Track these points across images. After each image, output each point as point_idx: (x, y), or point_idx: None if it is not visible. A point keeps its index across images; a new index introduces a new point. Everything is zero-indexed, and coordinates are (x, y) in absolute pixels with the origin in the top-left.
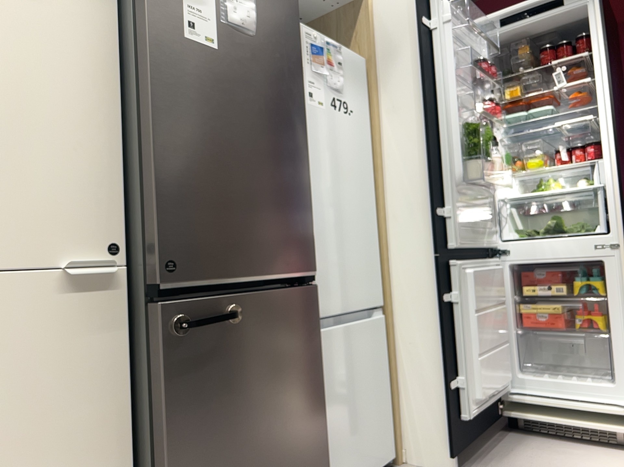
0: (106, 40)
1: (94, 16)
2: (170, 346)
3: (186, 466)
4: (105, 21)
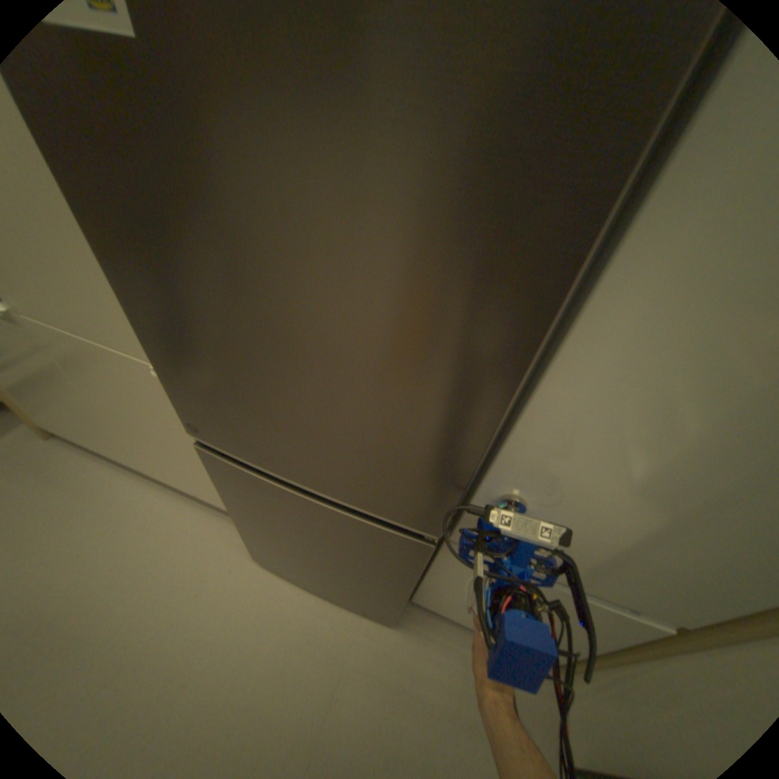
0: None
1: None
2: (213, 470)
3: (245, 524)
4: None
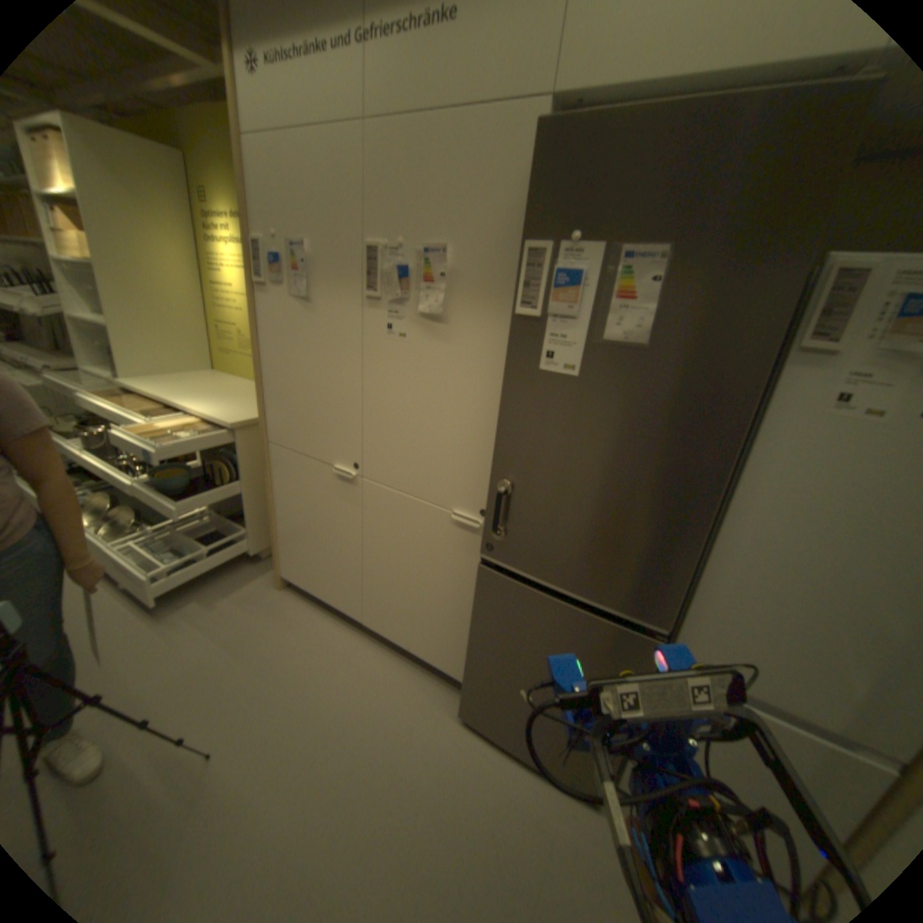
0: (504, 363)
1: (498, 344)
2: (482, 590)
3: (479, 655)
4: (506, 346)
